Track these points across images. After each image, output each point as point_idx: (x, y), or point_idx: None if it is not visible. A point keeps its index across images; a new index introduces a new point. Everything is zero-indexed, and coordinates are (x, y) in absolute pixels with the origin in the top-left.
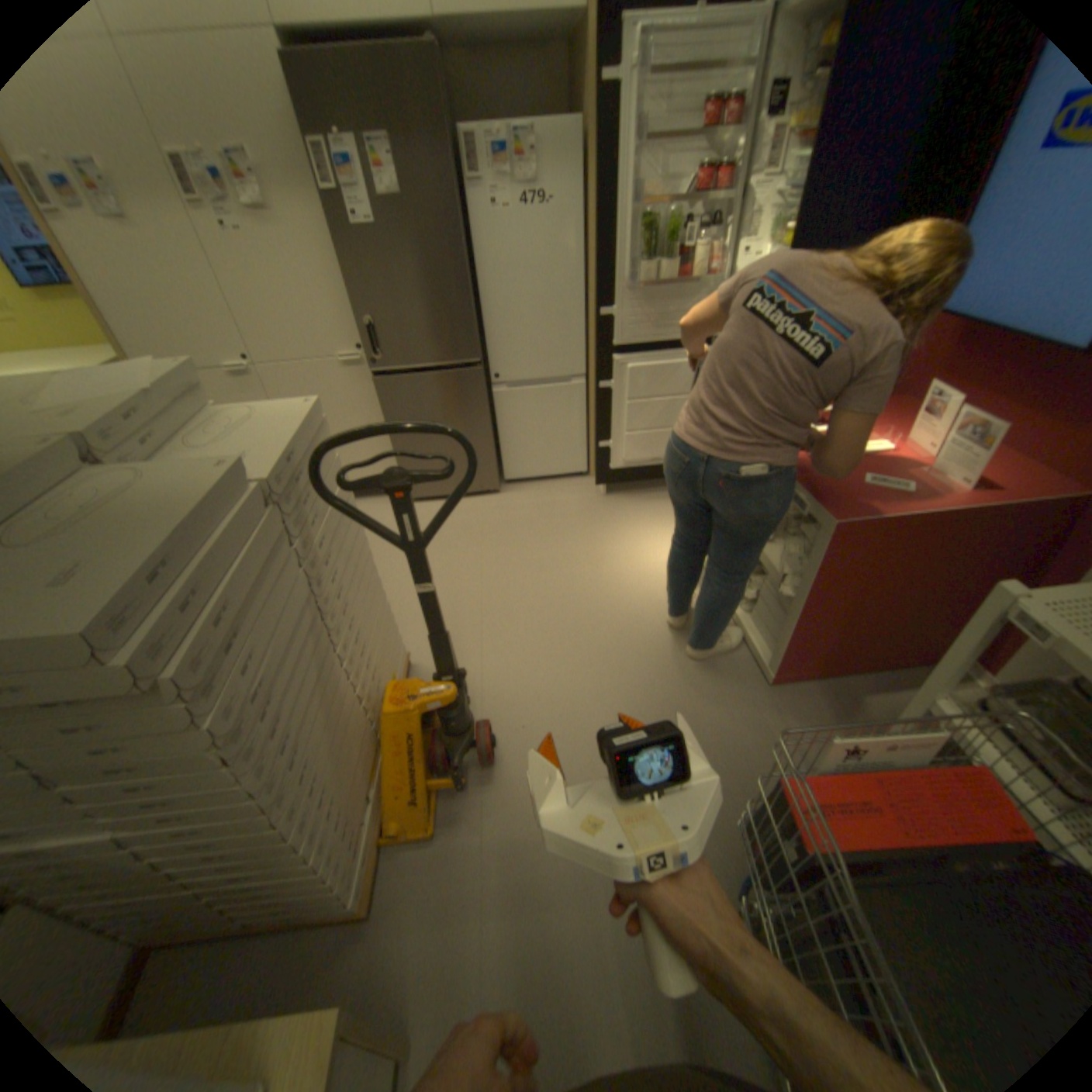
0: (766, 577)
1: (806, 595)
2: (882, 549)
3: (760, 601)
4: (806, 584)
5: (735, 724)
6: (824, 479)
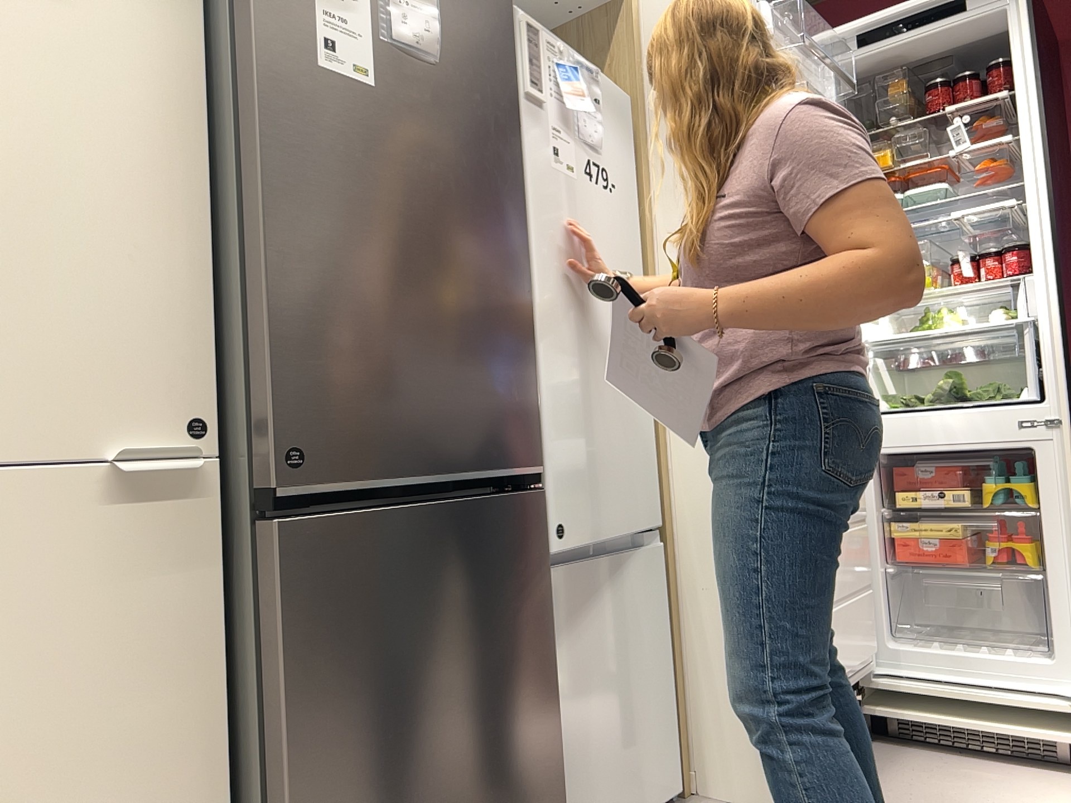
0: None
1: None
2: None
3: None
4: None
5: None
6: None
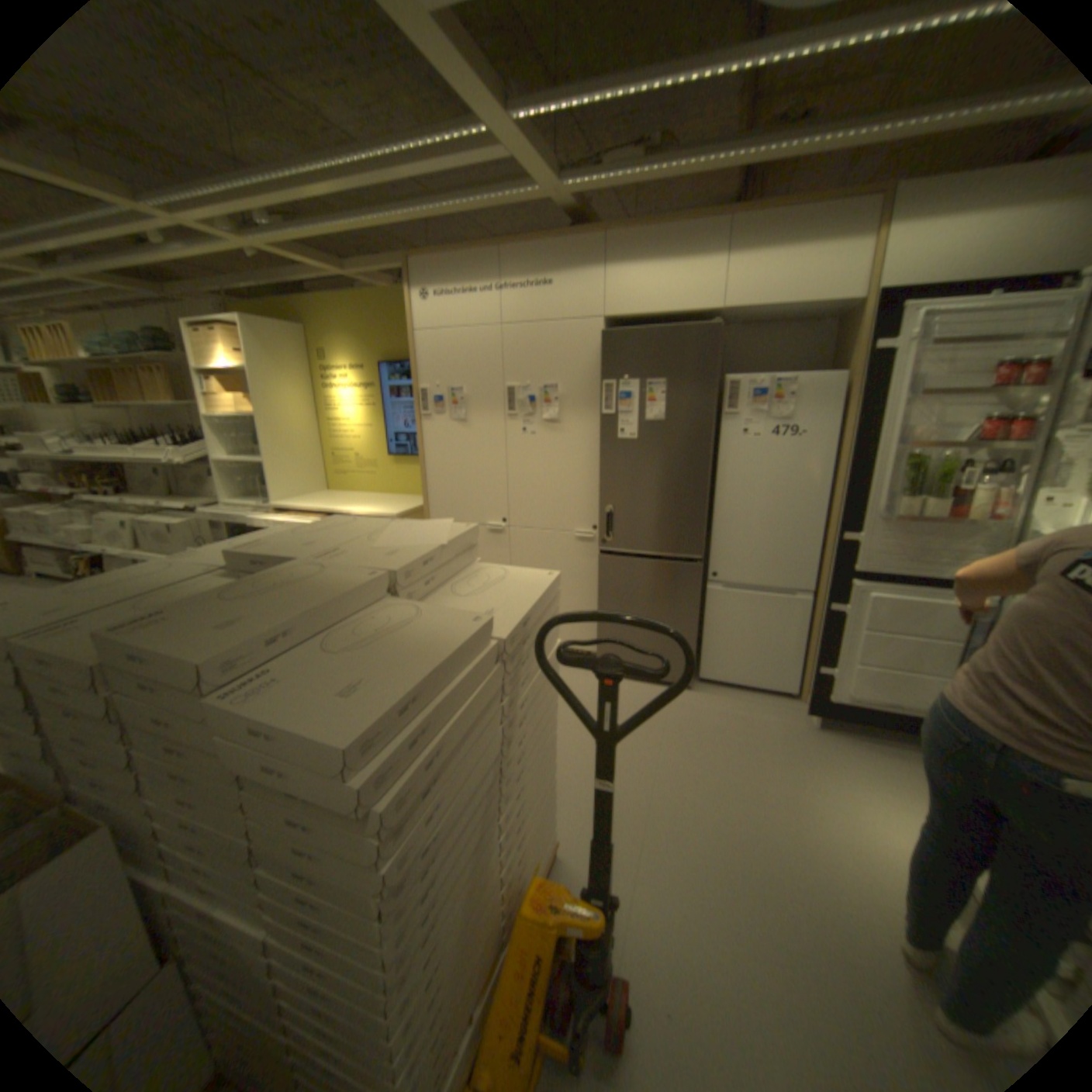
0: None
1: None
2: None
3: None
4: None
5: None
6: None
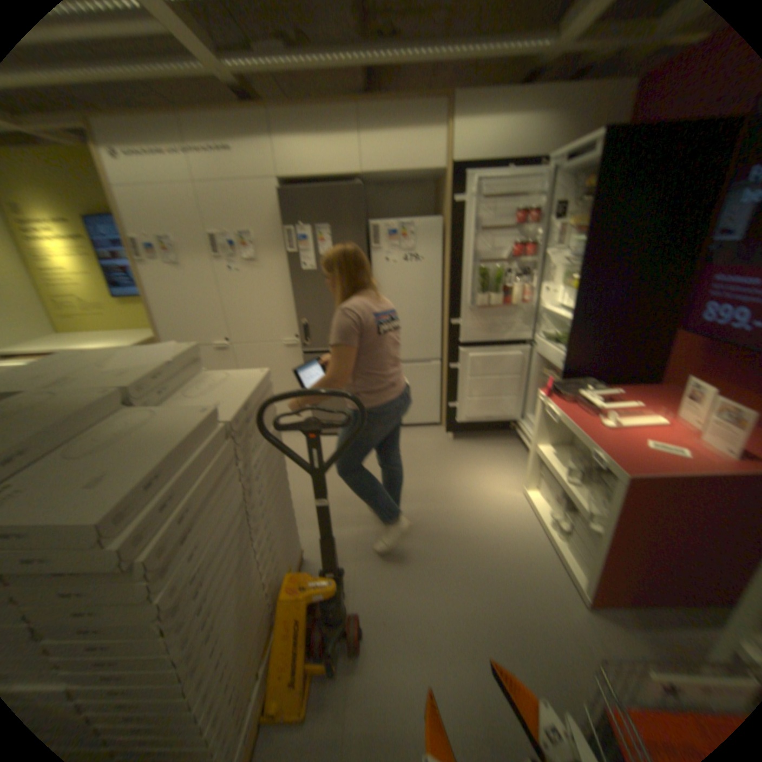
0: (578, 514)
1: (612, 534)
2: (671, 501)
3: (575, 535)
4: (612, 525)
5: (562, 644)
6: (617, 443)
